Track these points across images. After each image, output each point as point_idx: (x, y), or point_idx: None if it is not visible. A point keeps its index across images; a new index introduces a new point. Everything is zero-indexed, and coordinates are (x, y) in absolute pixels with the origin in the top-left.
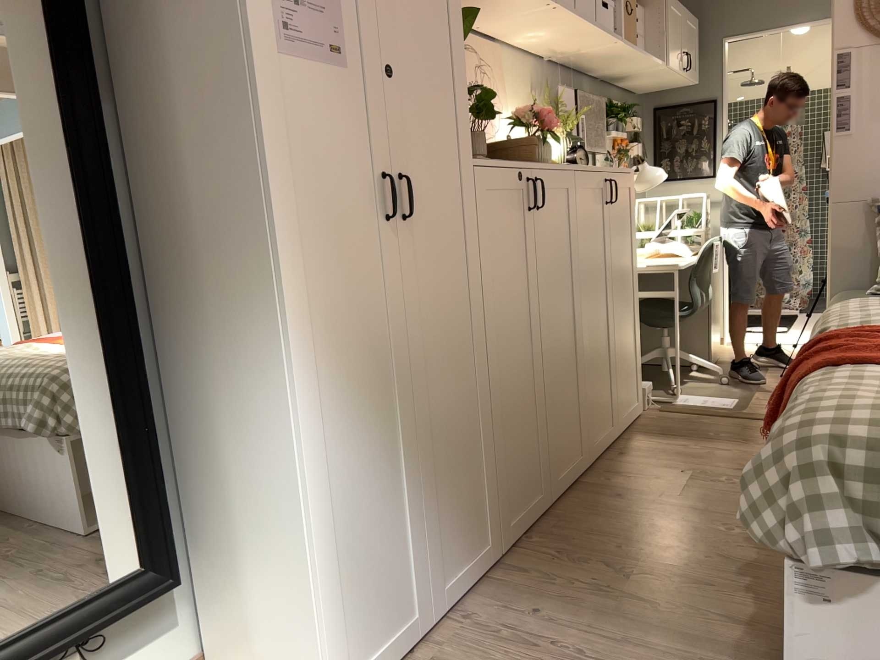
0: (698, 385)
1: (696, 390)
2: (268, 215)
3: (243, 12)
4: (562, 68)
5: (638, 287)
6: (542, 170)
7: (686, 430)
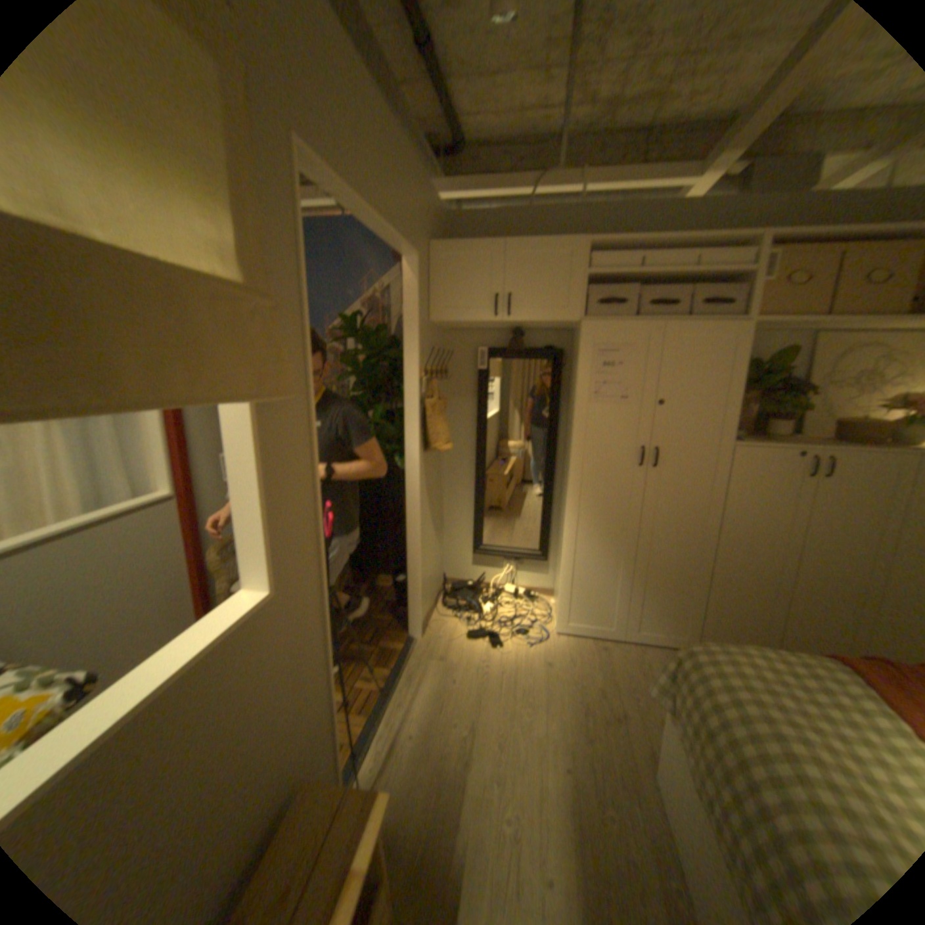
0: None
1: None
2: (571, 459)
3: (576, 394)
4: None
5: None
6: (845, 453)
7: None
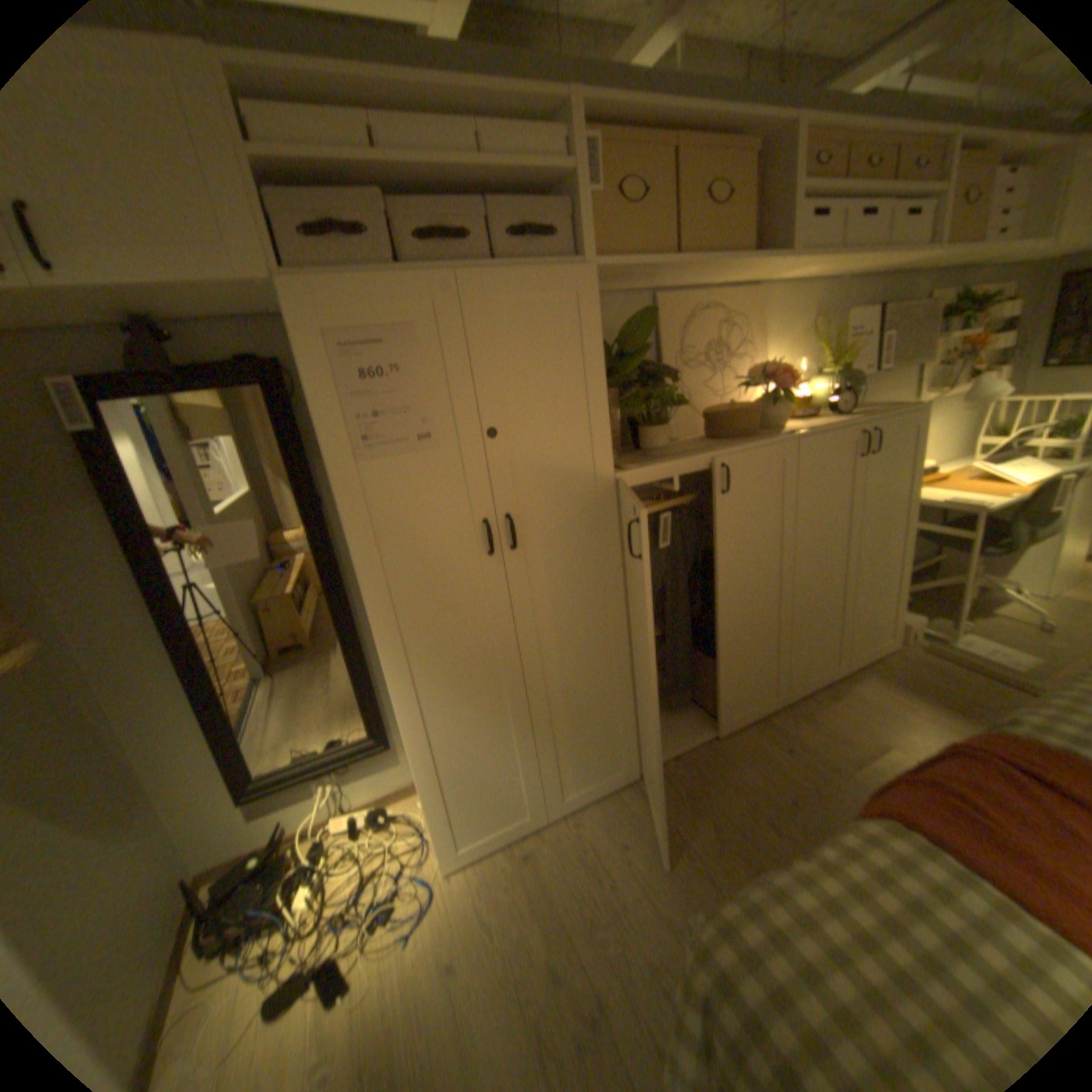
0: (1005, 625)
1: (996, 632)
2: (361, 582)
3: (323, 446)
4: (877, 276)
5: (915, 530)
6: (735, 455)
7: (933, 689)
